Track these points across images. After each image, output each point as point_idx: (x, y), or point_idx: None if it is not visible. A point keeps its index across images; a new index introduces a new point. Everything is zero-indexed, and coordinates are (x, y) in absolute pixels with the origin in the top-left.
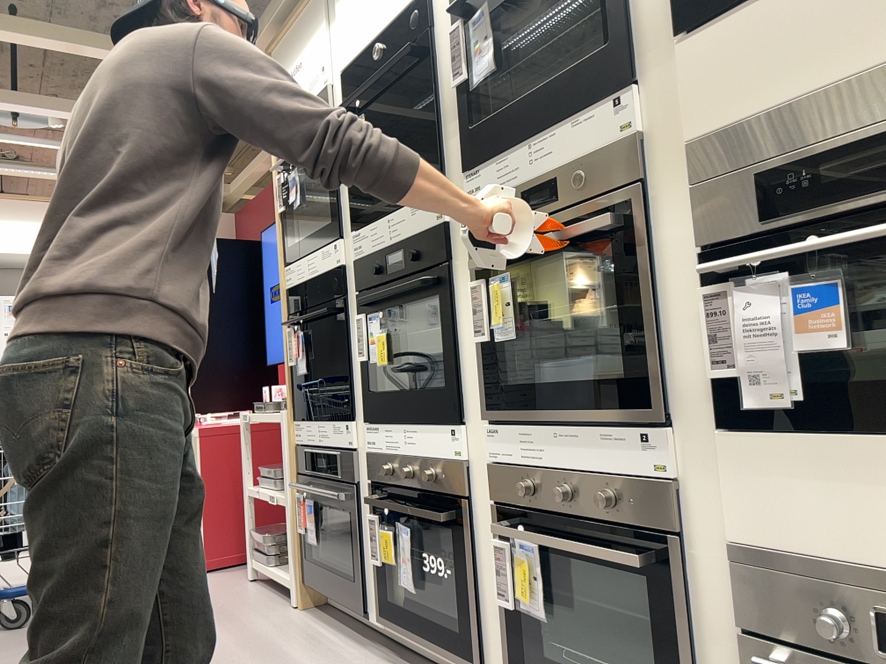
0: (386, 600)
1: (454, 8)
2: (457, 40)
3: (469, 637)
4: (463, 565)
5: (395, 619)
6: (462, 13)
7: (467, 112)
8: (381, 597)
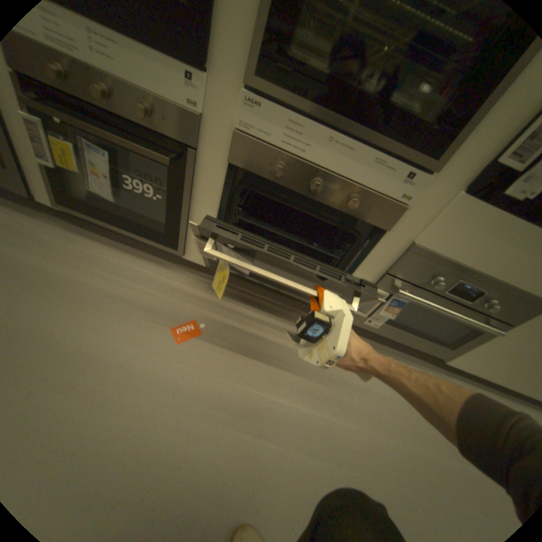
0: (65, 193)
1: None
2: None
3: (175, 236)
4: (178, 195)
5: (79, 208)
6: None
7: None
8: (57, 189)
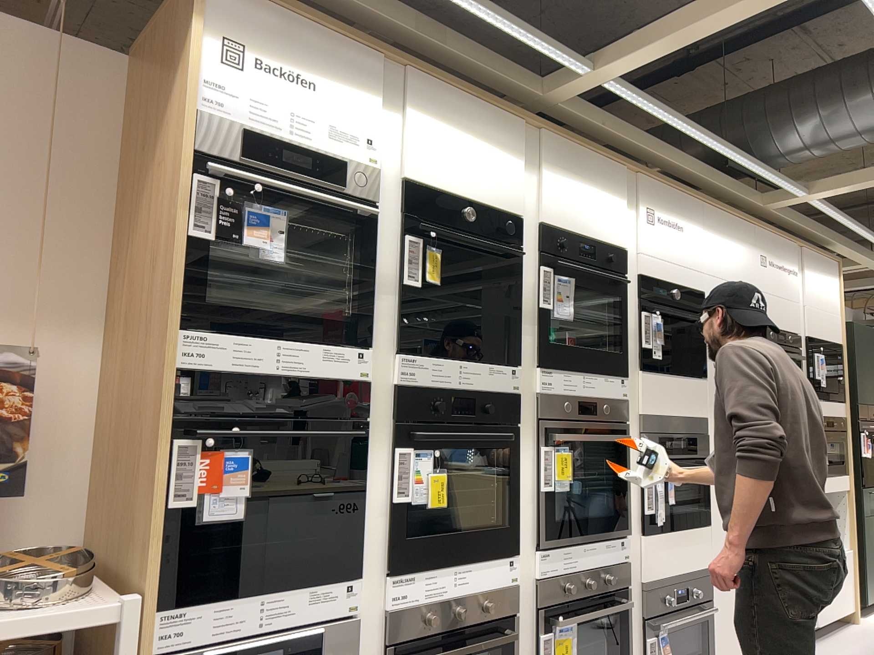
0: None
1: (544, 259)
2: (545, 281)
3: None
4: None
5: None
6: (554, 271)
7: (542, 329)
8: None
